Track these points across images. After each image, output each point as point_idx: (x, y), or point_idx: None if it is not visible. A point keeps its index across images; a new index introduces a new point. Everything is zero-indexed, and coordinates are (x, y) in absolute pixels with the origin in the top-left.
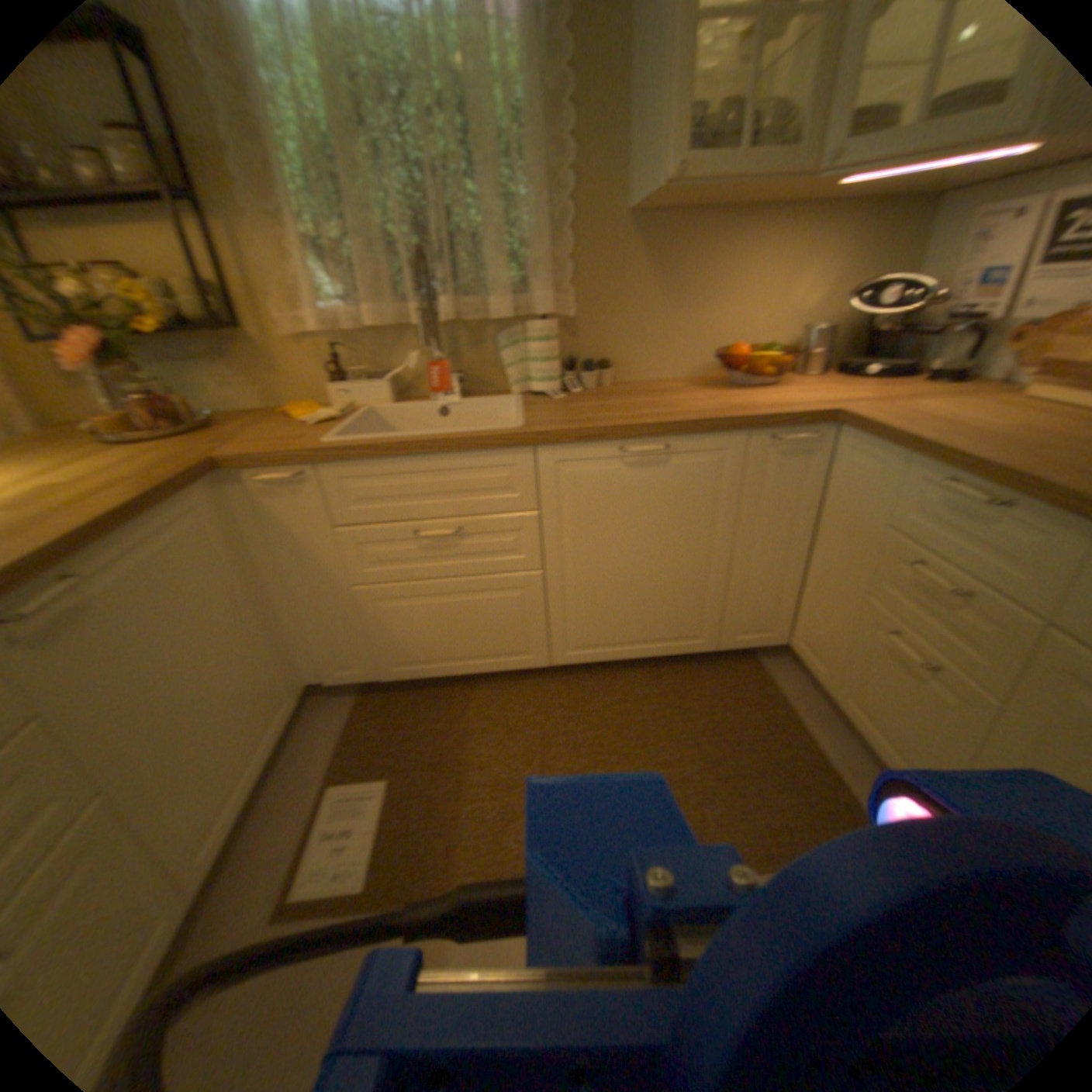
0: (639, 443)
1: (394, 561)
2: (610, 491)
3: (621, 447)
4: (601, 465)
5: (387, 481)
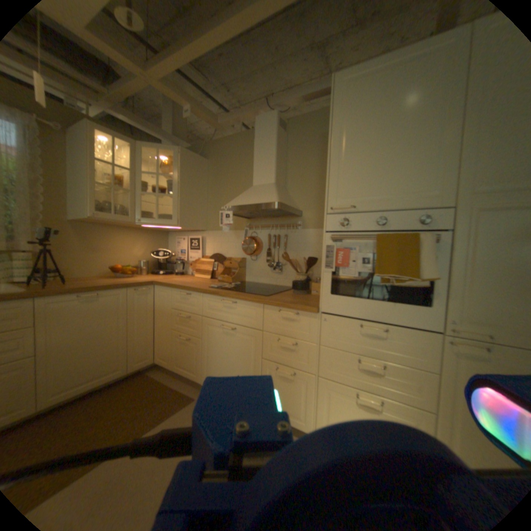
0: (84, 295)
1: None
2: (72, 314)
3: (77, 296)
4: (67, 304)
5: None
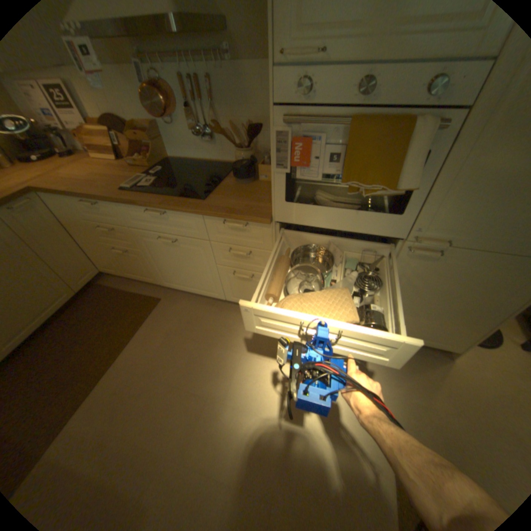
0: None
1: None
2: None
3: None
4: None
5: None
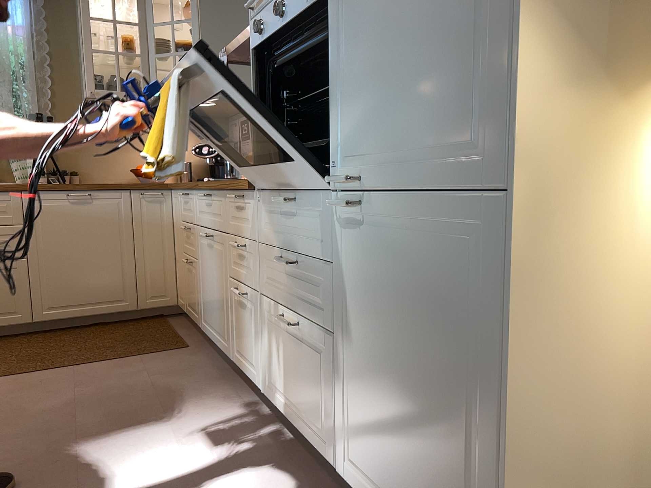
0: (75, 193)
1: None
2: (63, 215)
3: (66, 194)
4: (57, 202)
5: None
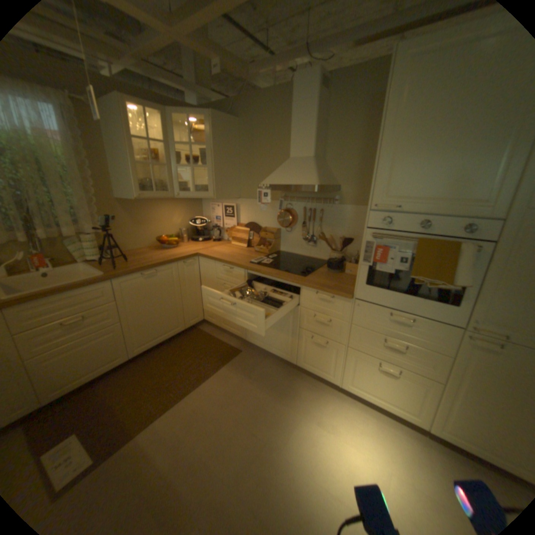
0: (146, 272)
1: (50, 341)
2: (140, 288)
3: (141, 274)
4: (135, 281)
5: (45, 308)
